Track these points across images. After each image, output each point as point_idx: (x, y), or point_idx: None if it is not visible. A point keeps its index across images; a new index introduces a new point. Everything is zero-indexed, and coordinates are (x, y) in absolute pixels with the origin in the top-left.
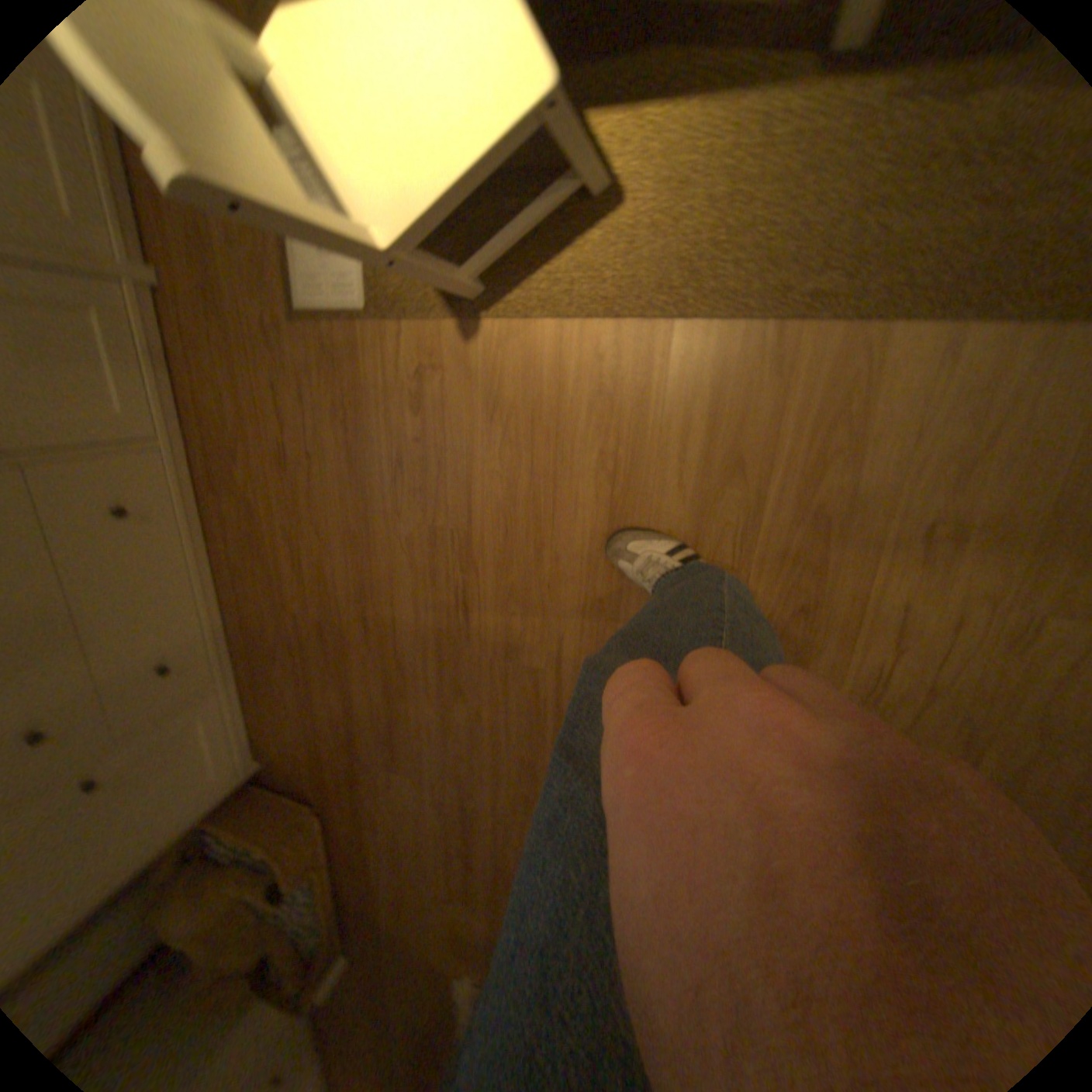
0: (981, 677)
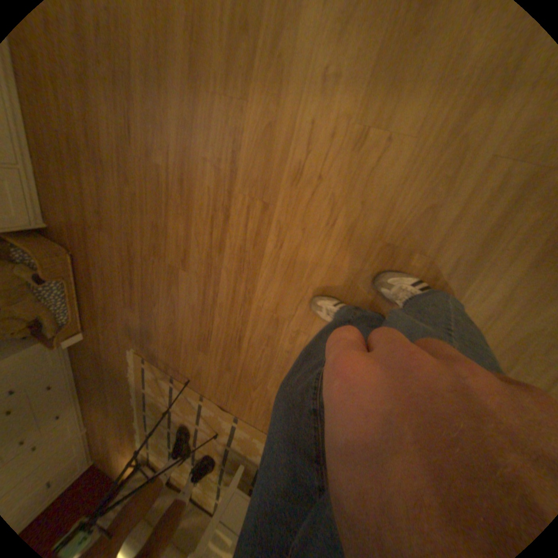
0: (341, 169)
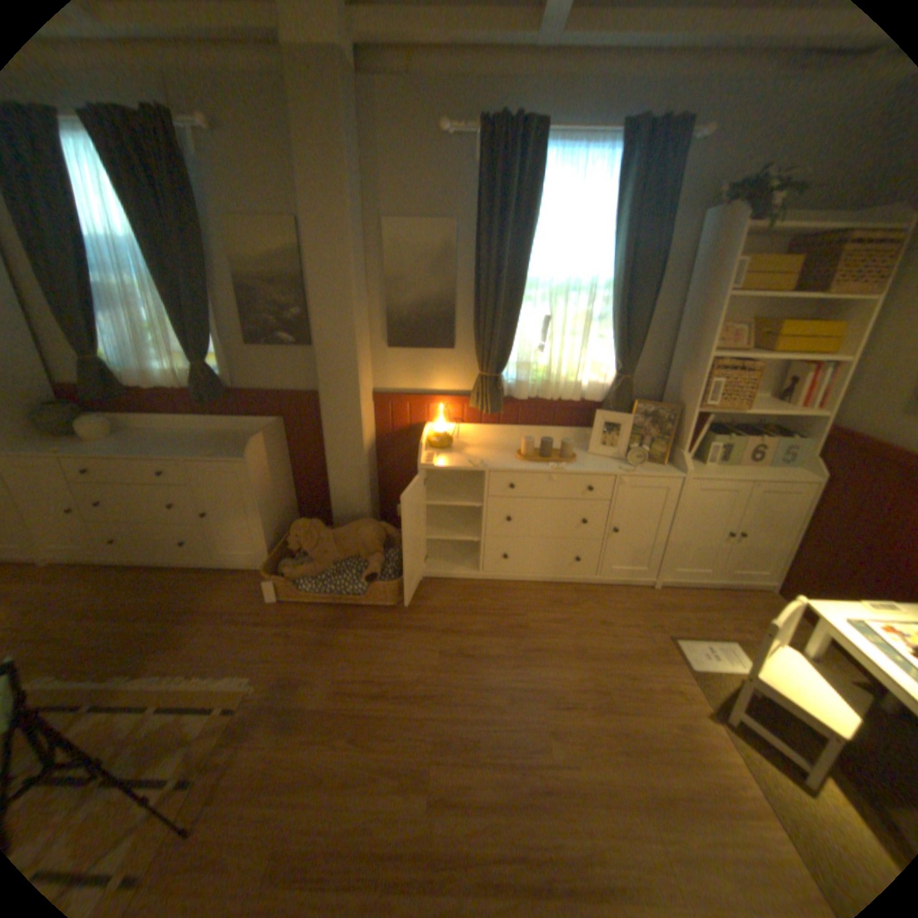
0: None
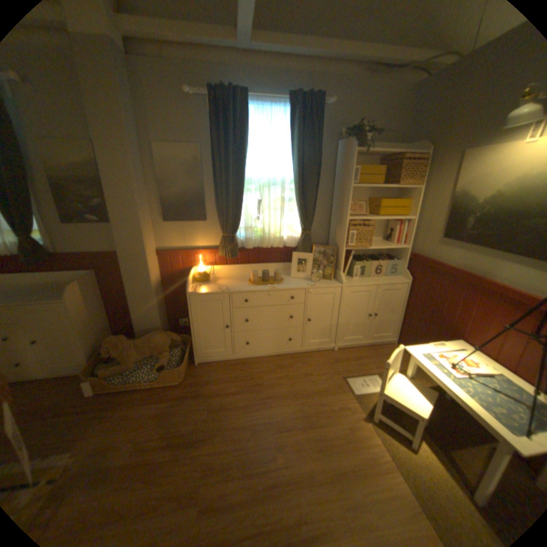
0: None
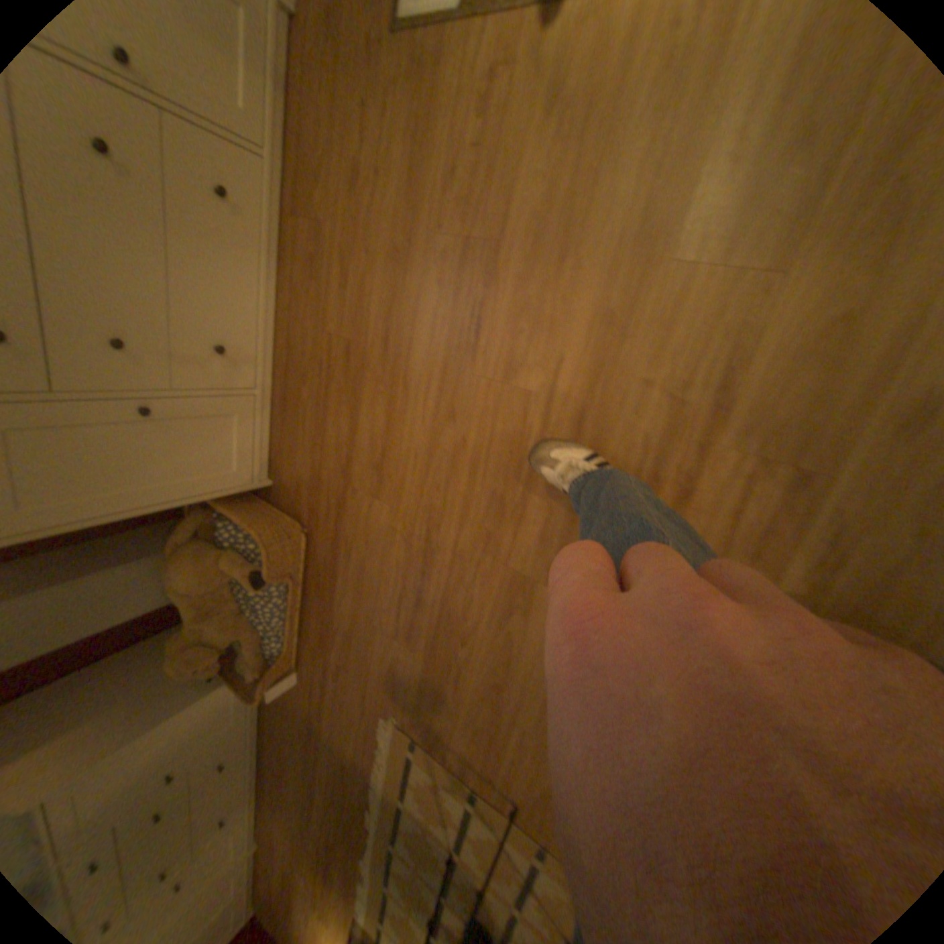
0: None
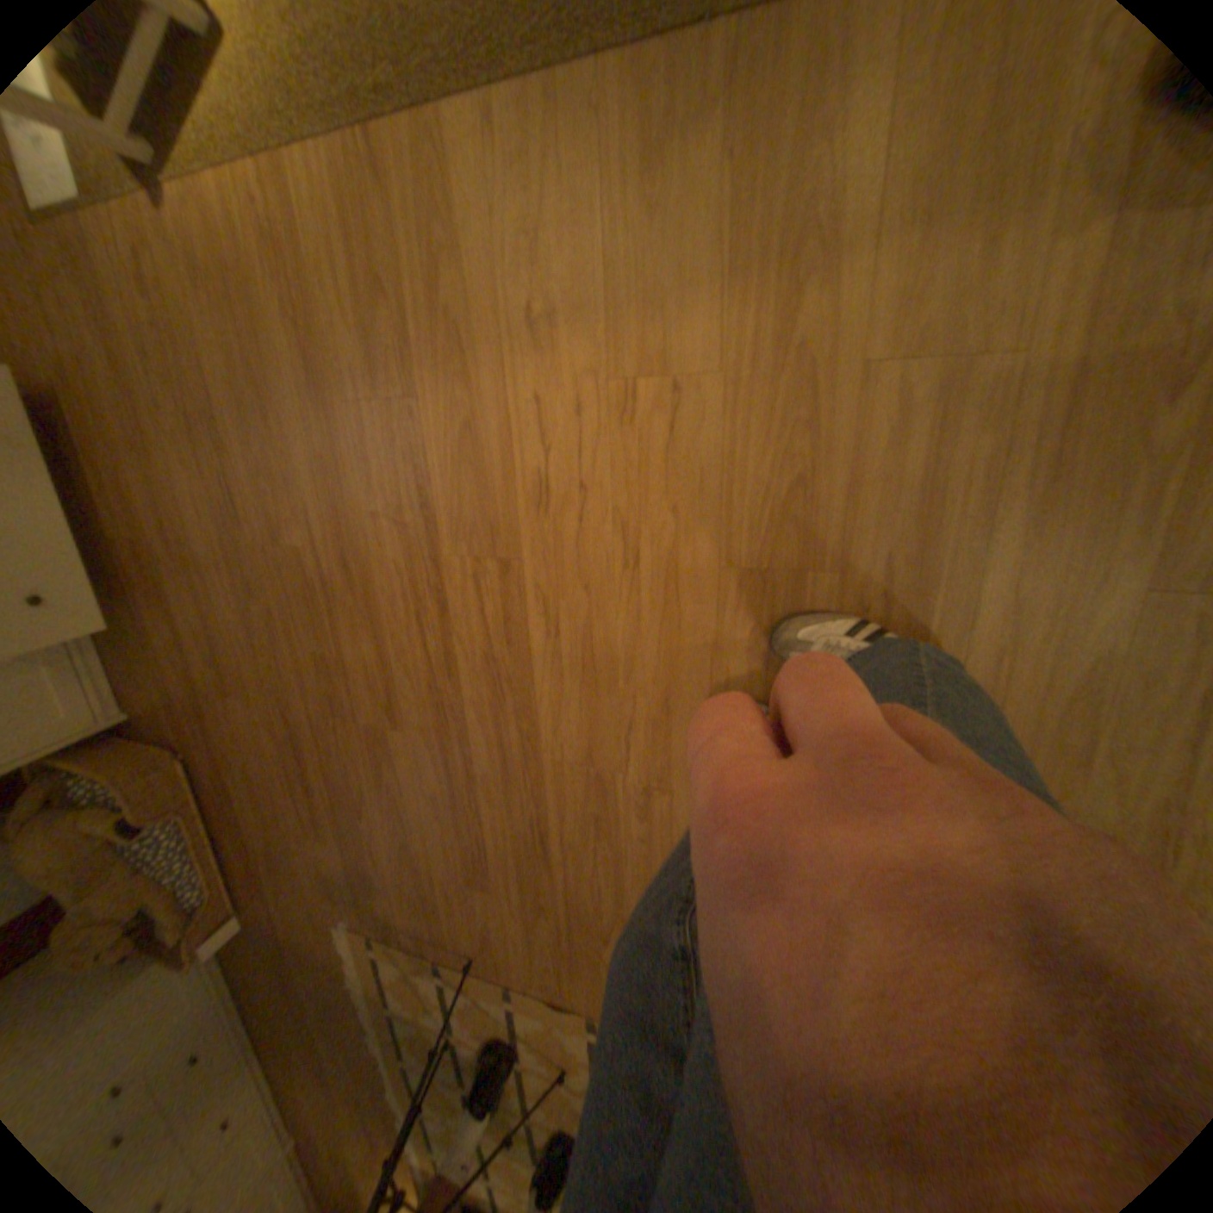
0: (612, 460)
